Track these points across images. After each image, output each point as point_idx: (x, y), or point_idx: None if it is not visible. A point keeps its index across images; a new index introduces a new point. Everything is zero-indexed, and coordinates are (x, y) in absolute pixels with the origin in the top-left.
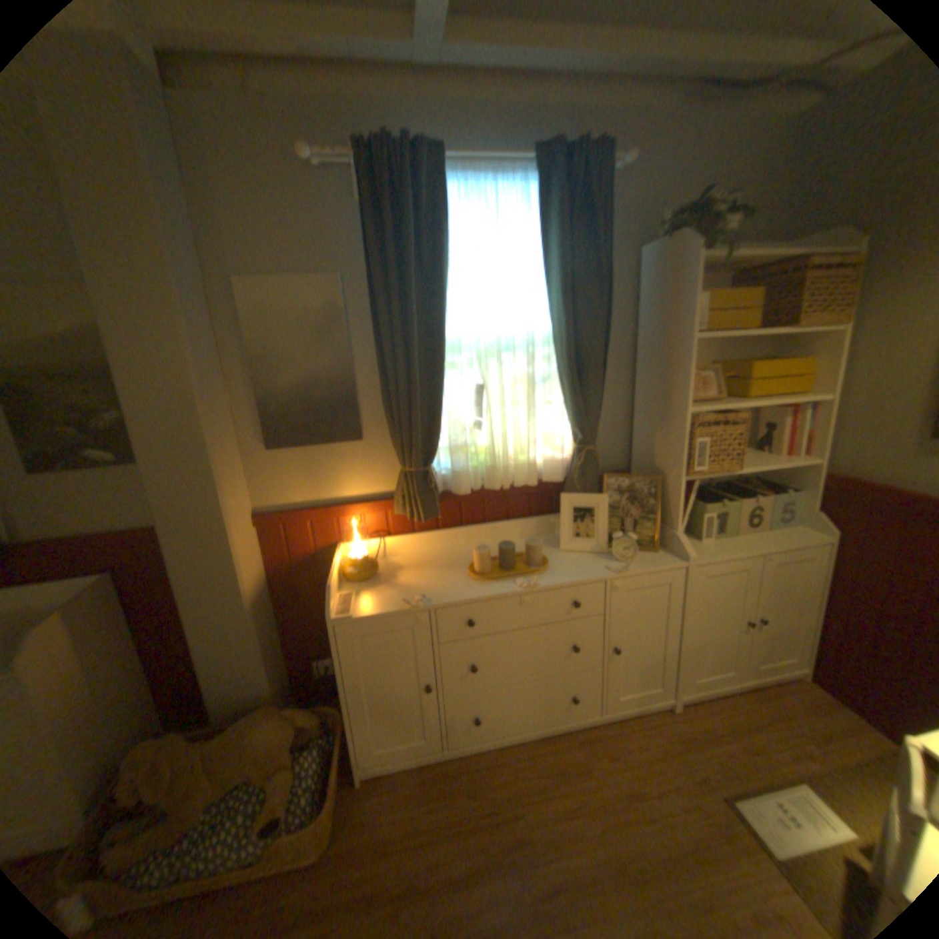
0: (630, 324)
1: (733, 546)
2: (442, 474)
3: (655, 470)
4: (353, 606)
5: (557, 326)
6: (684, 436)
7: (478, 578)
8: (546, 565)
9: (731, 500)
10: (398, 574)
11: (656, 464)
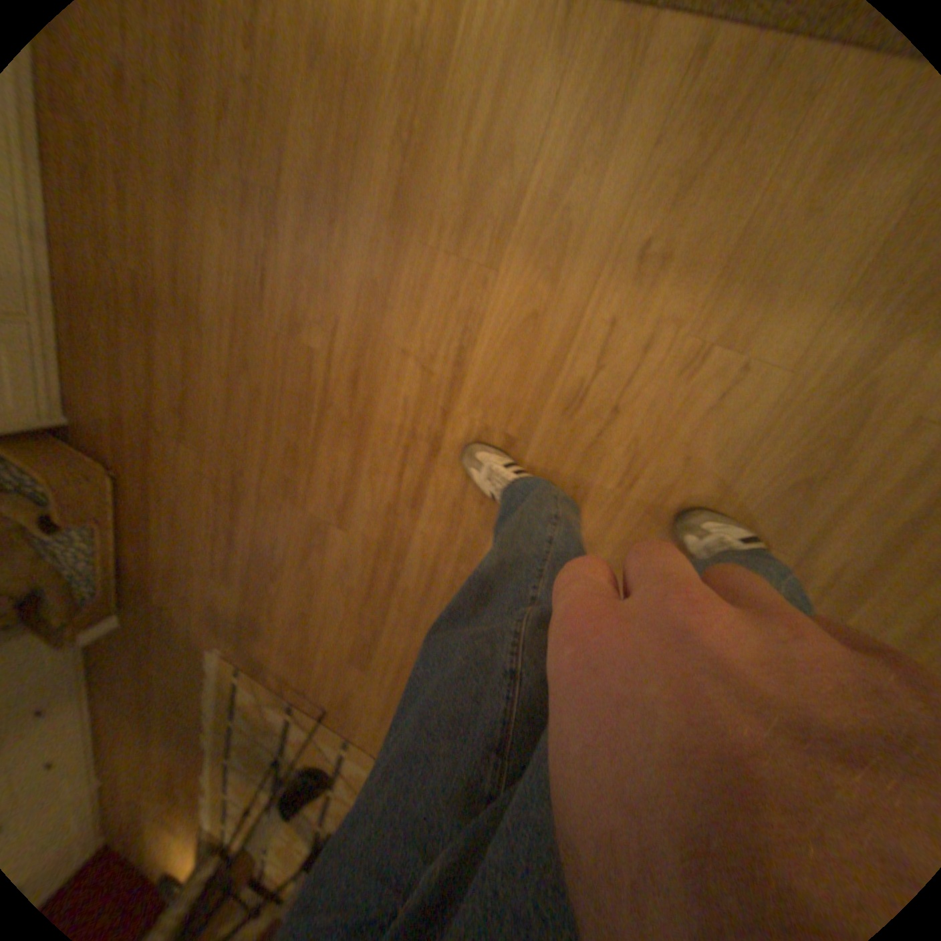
0: None
1: None
2: None
3: None
4: None
5: None
6: None
7: None
8: None
9: None
10: None
11: None
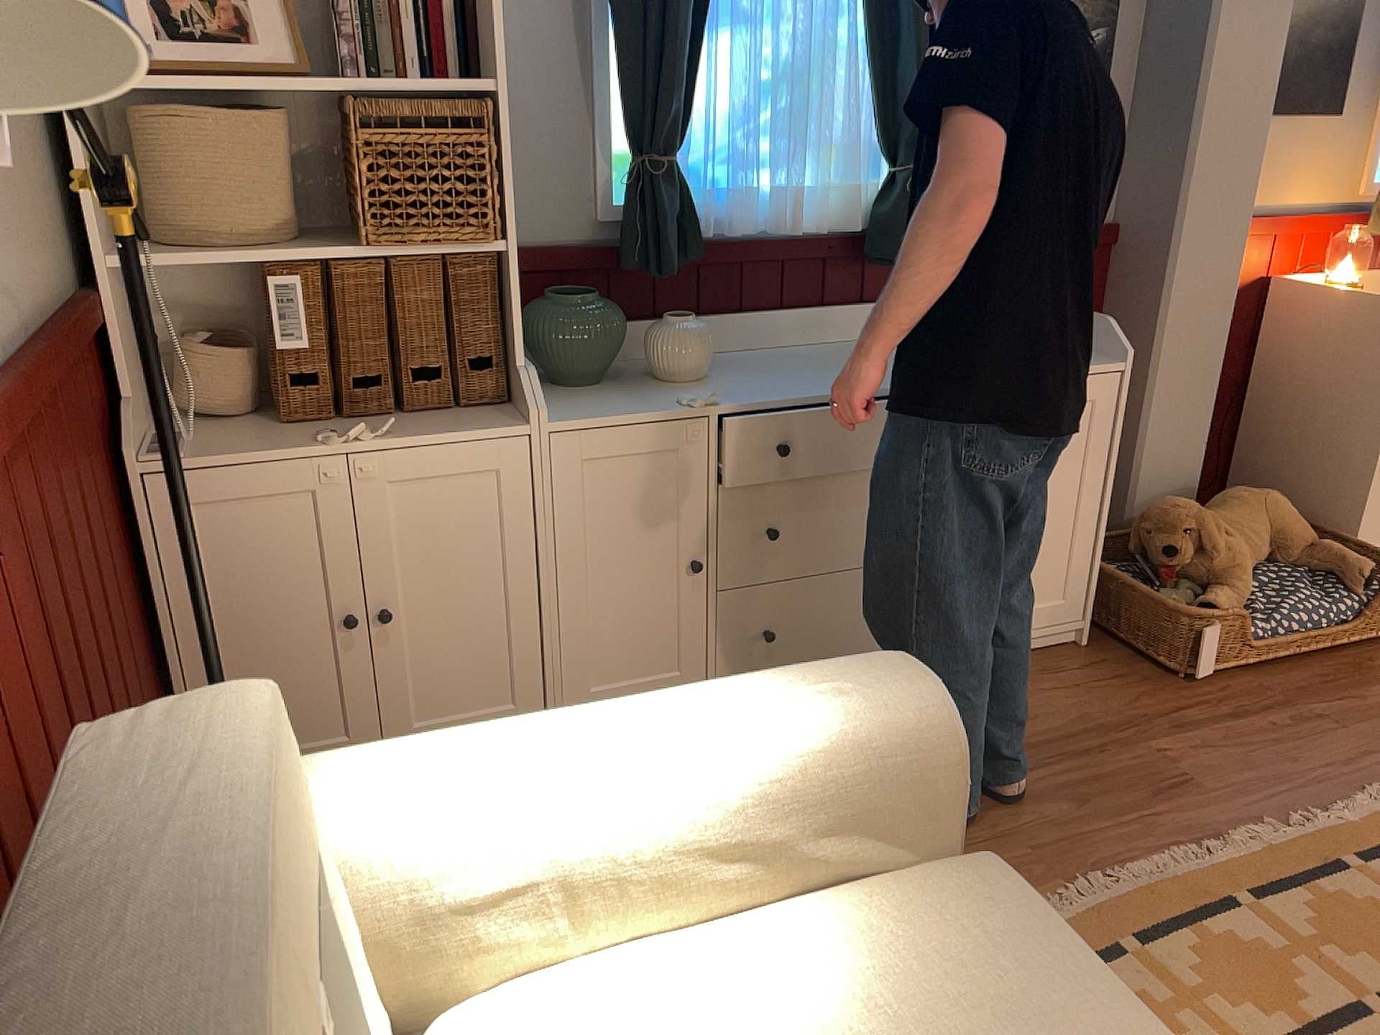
0: None
1: None
2: None
3: None
4: None
5: None
6: None
7: None
8: None
9: None
10: None
11: None
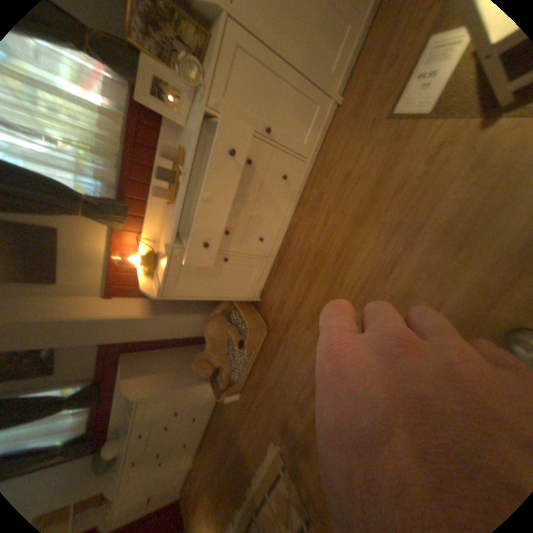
0: None
1: None
2: (91, 184)
3: None
4: (154, 279)
5: None
6: None
7: (170, 201)
8: (178, 148)
9: None
10: (157, 241)
11: None
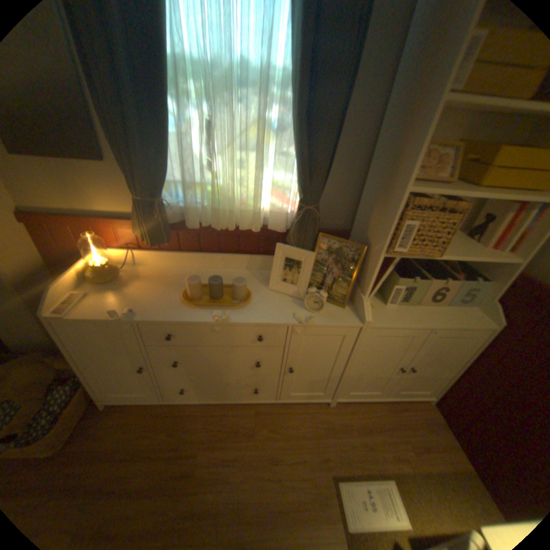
0: (388, 78)
1: (410, 315)
2: (174, 207)
3: (366, 240)
4: (70, 309)
5: (295, 61)
6: (396, 216)
7: (187, 303)
8: (245, 303)
9: (424, 278)
10: (131, 284)
11: (368, 234)
